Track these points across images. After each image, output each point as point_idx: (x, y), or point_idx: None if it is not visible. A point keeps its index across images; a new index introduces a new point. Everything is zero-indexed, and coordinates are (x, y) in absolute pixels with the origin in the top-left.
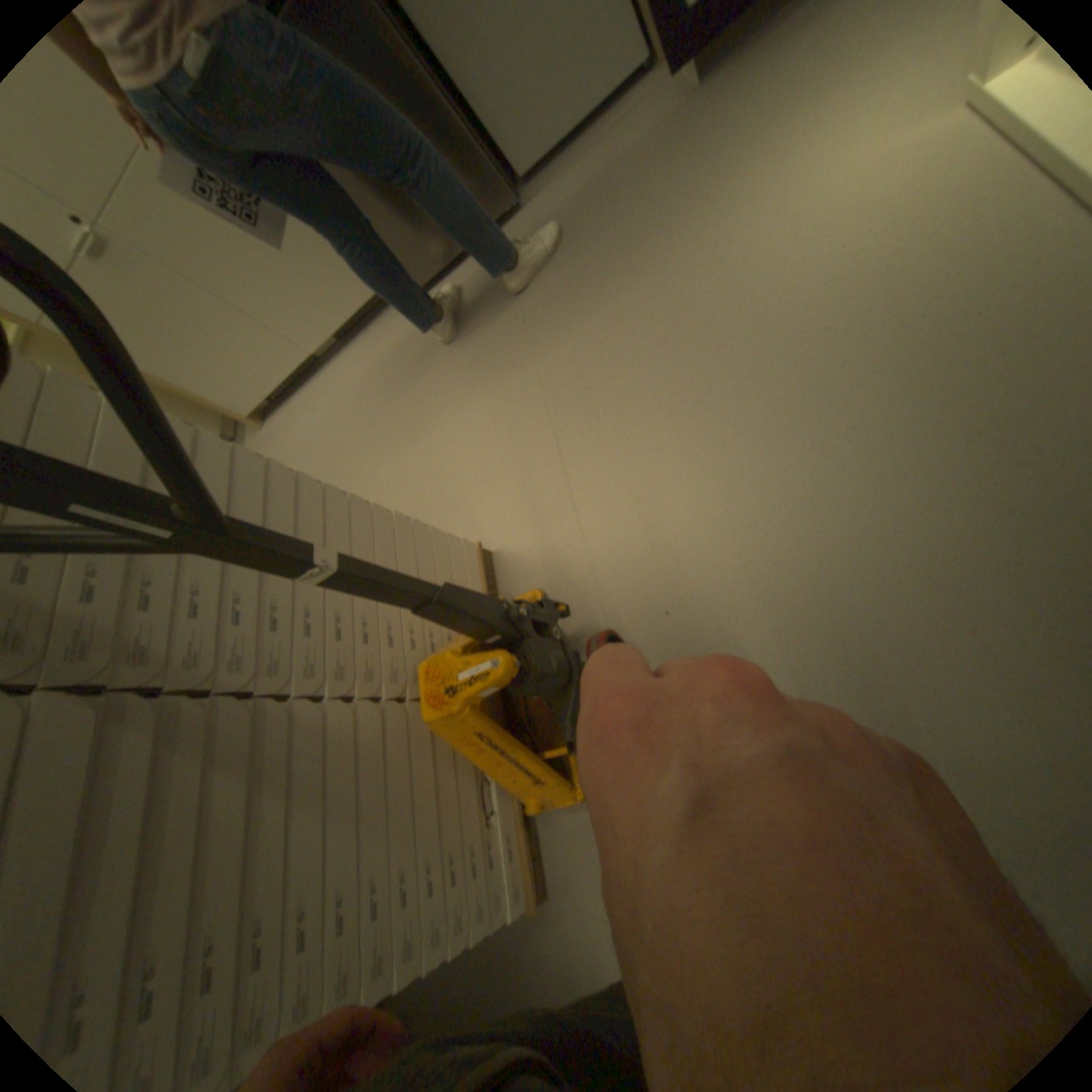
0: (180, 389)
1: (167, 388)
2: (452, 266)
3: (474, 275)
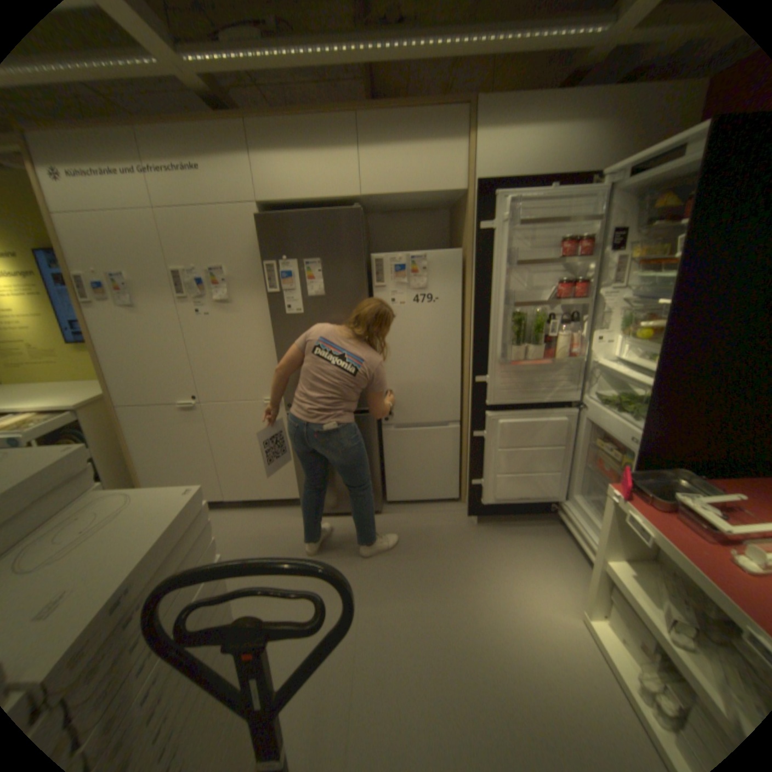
0: (133, 468)
1: (127, 464)
2: (332, 514)
3: (341, 529)
